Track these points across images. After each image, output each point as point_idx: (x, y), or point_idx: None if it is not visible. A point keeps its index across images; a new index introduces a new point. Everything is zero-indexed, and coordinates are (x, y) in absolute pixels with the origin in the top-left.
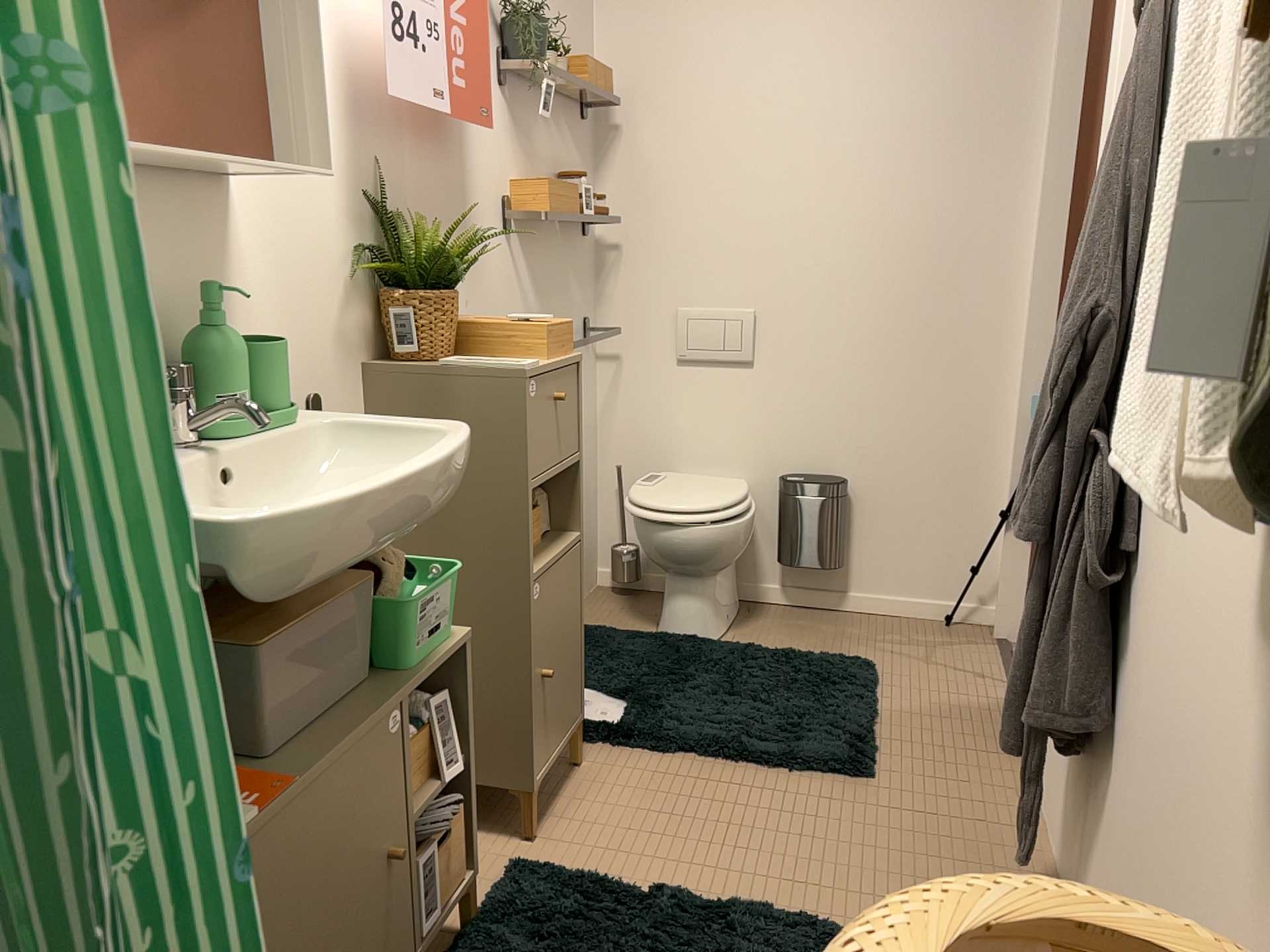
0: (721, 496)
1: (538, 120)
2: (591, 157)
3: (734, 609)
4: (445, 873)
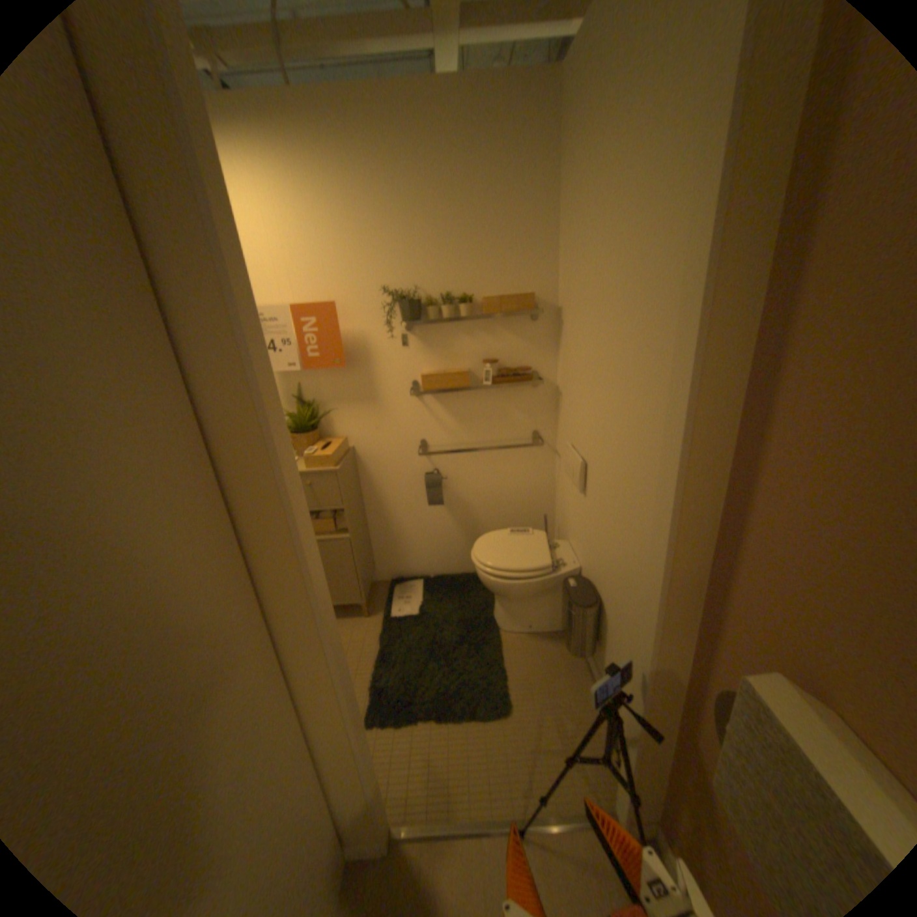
0: (504, 561)
1: (455, 333)
2: (549, 336)
3: (541, 626)
4: None
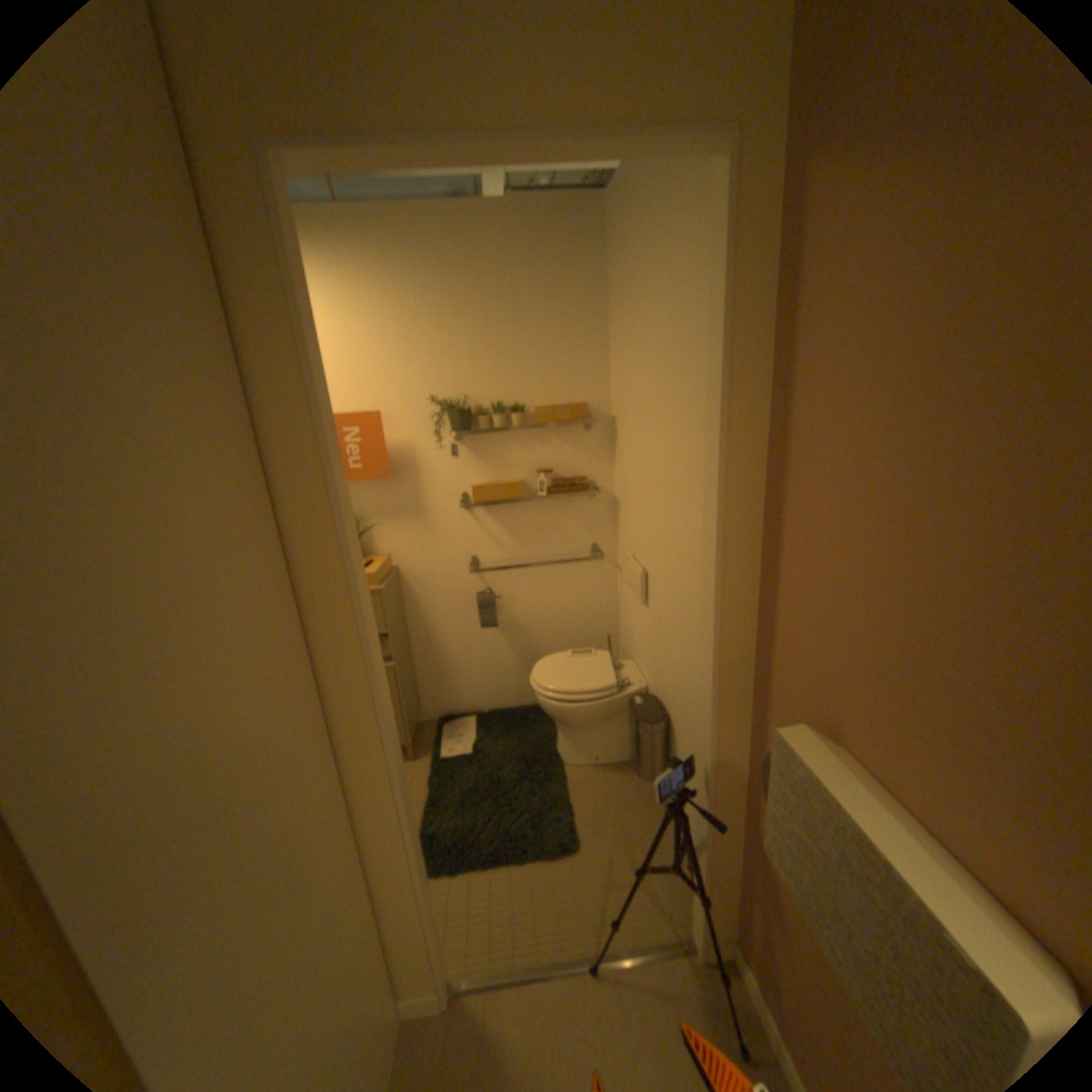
0: (566, 684)
1: (507, 444)
2: (603, 446)
3: (609, 757)
4: None
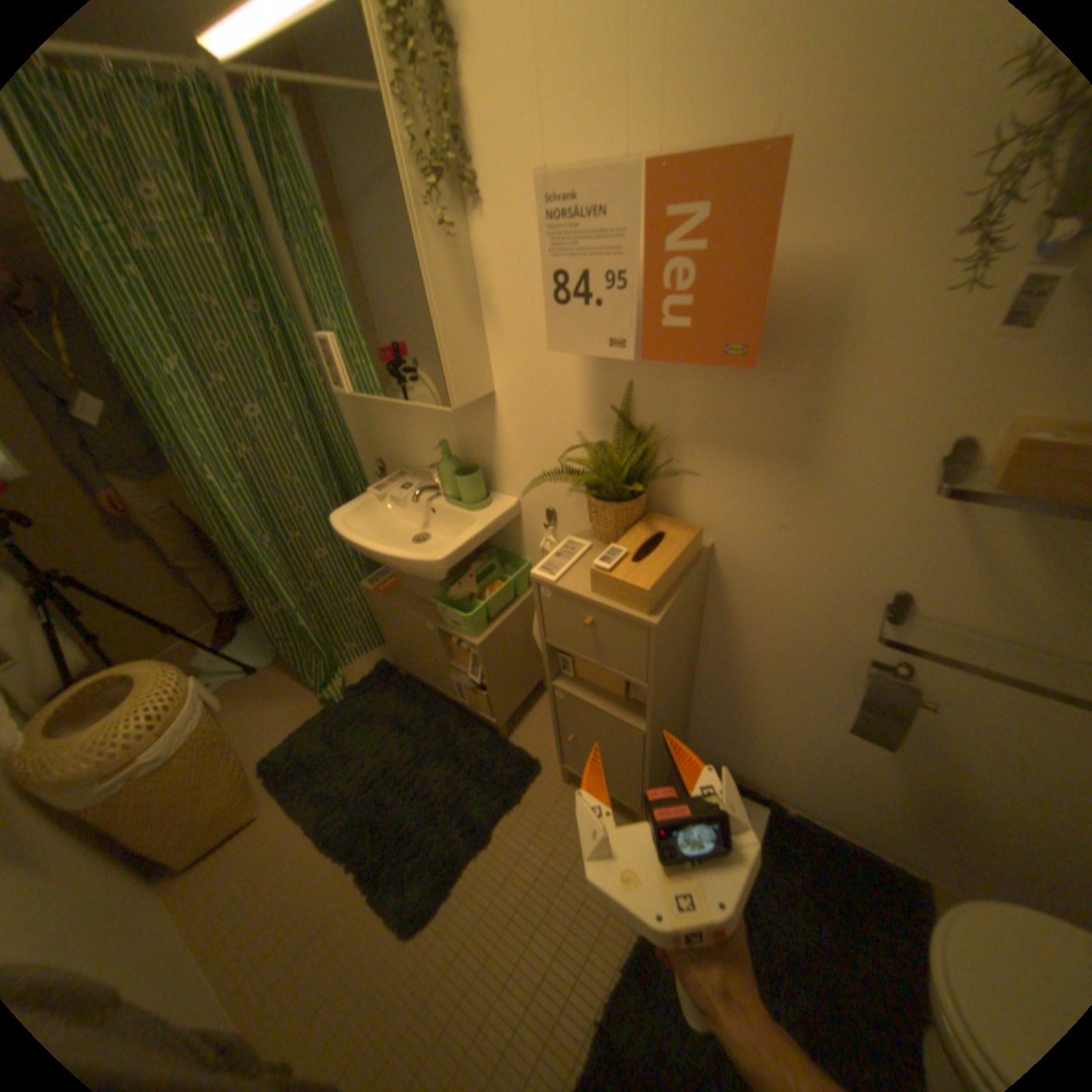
0: None
1: None
2: None
3: None
4: (472, 700)
